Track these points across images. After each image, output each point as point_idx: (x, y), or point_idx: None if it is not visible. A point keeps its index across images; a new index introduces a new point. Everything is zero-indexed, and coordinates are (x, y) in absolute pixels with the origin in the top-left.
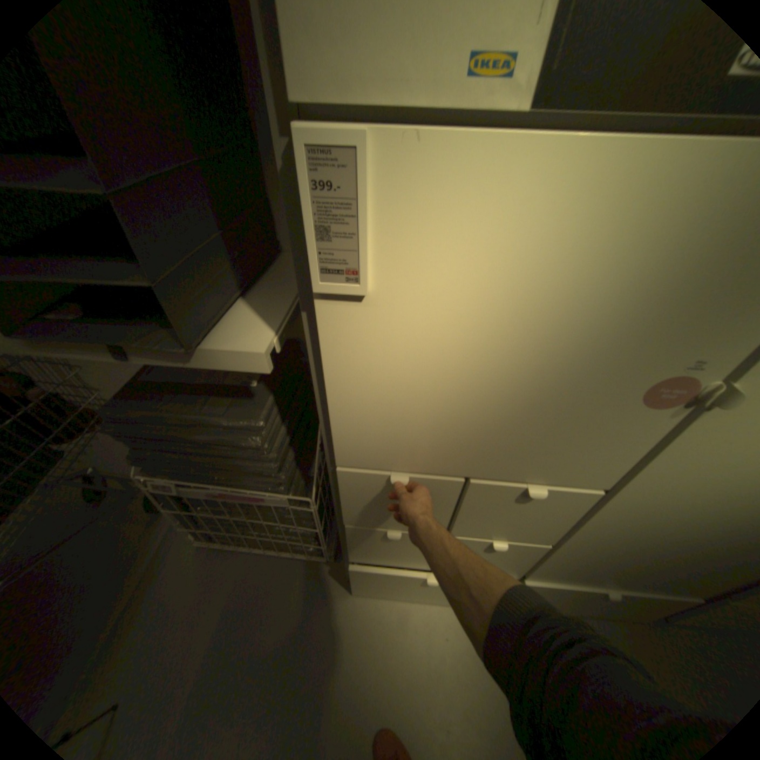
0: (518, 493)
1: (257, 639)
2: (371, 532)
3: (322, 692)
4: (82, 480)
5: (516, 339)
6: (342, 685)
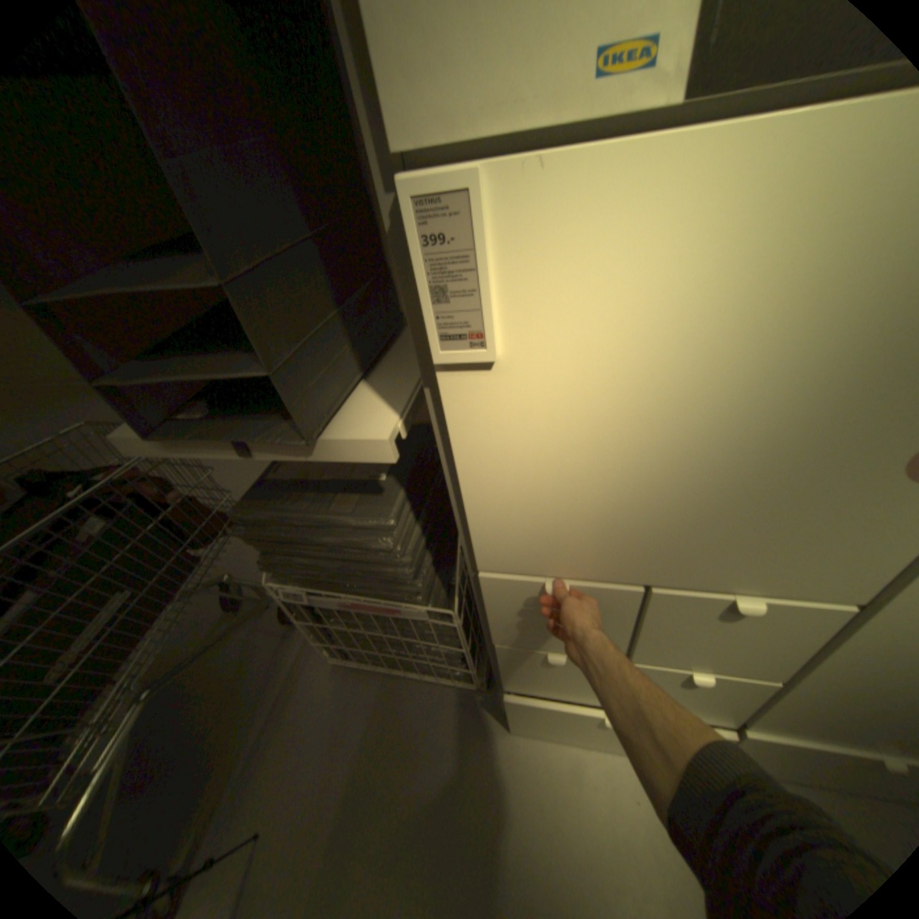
0: (722, 607)
1: (401, 777)
2: (528, 654)
3: (479, 851)
4: (220, 588)
5: (696, 399)
6: (503, 845)
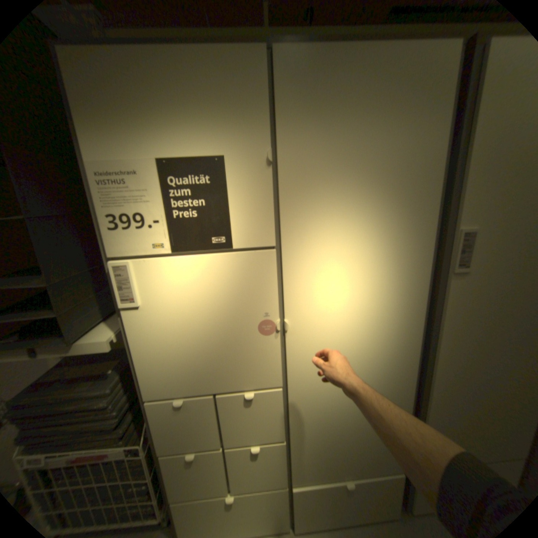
0: (241, 399)
1: None
2: (176, 460)
3: None
4: None
5: (199, 315)
6: None
